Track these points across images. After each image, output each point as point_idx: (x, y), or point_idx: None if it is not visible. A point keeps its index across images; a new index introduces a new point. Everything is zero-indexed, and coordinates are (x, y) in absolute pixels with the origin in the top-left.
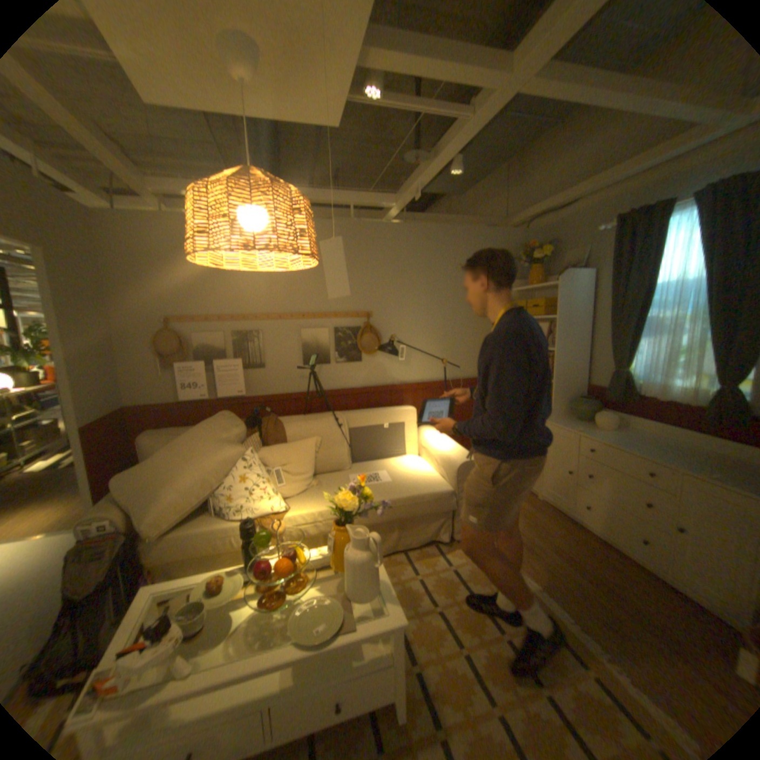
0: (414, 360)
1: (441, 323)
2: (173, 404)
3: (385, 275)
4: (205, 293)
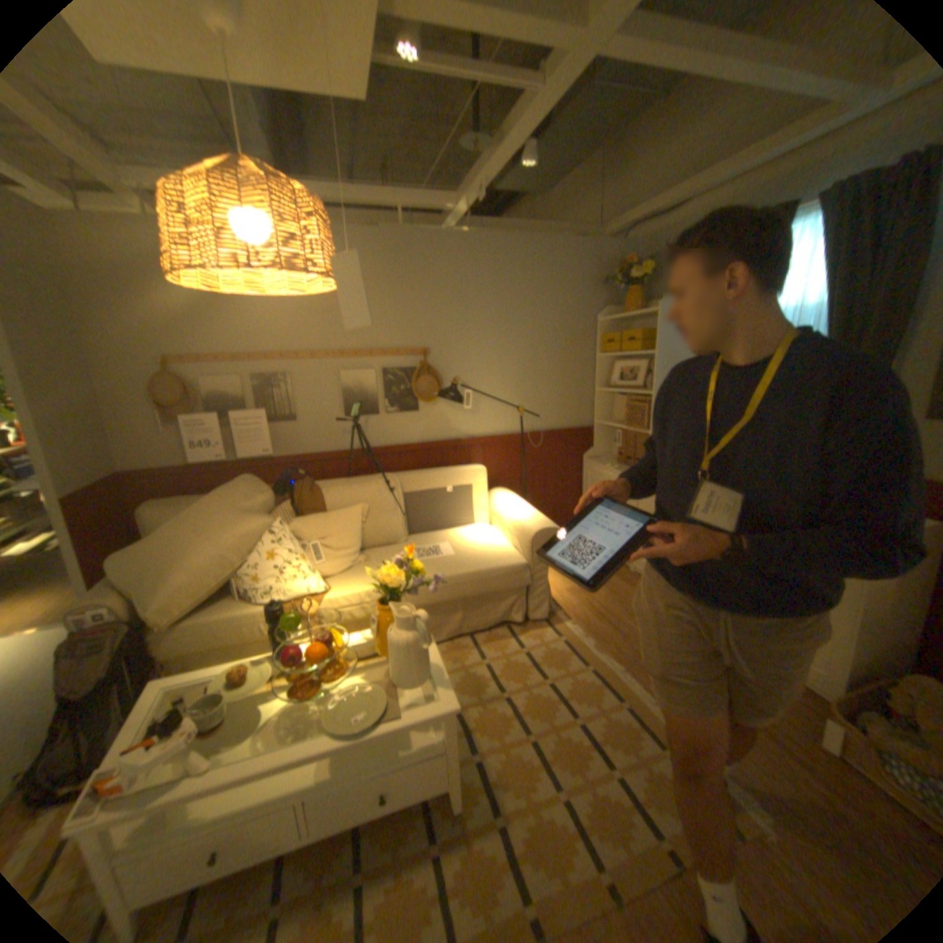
0: (484, 409)
1: (516, 361)
2: (182, 467)
3: (445, 300)
4: (212, 324)
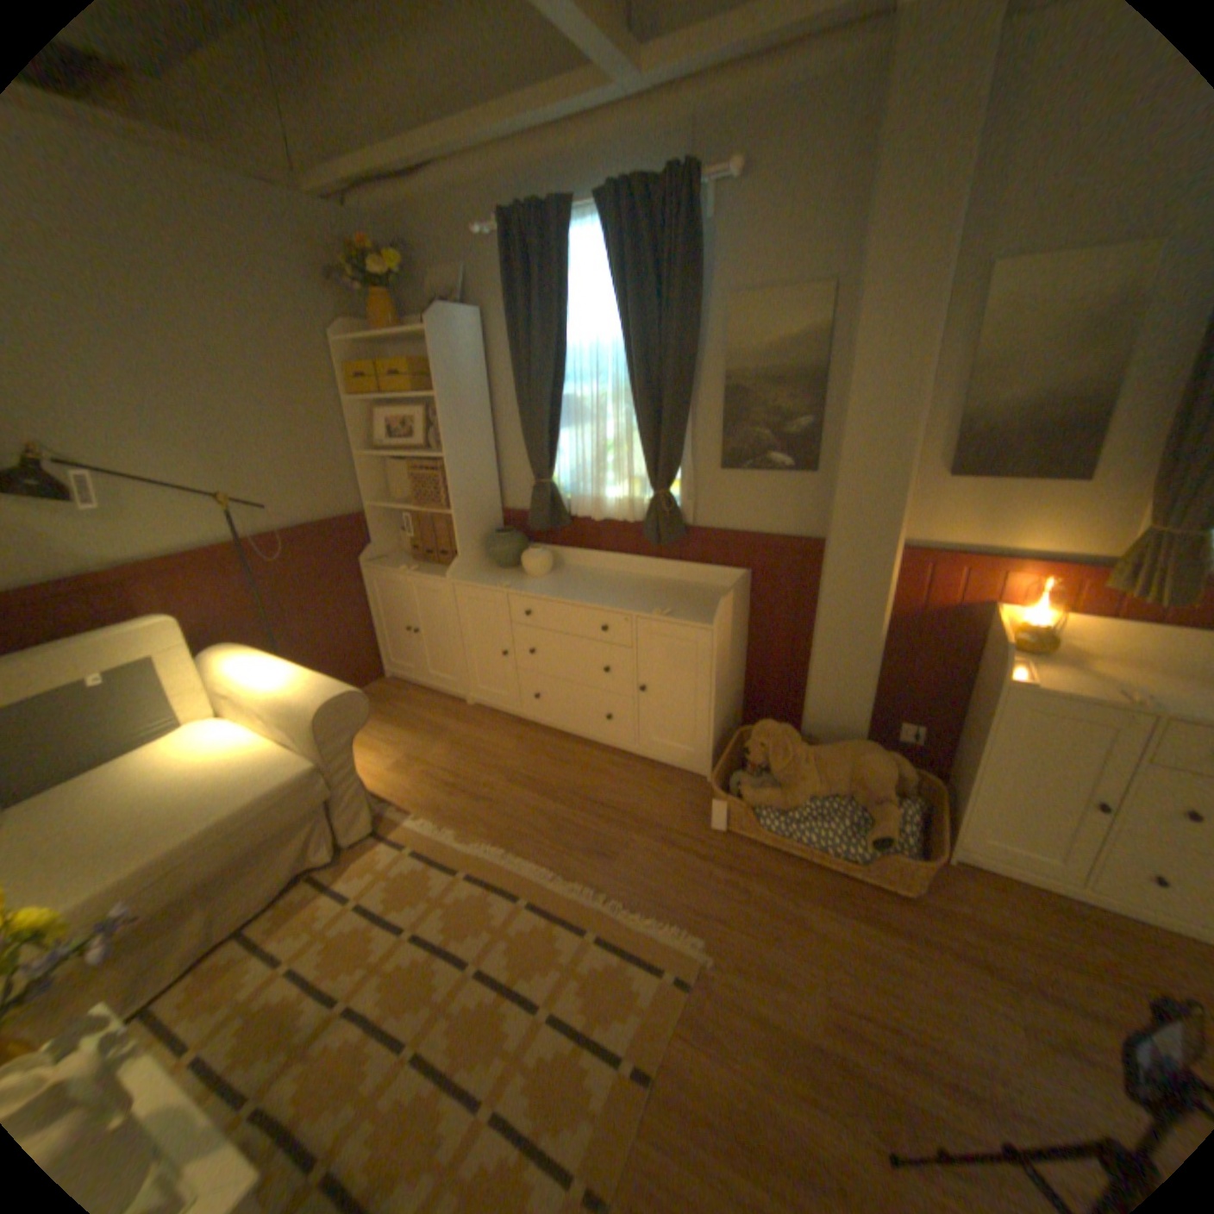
0: (136, 504)
1: (188, 408)
2: None
3: None
4: None
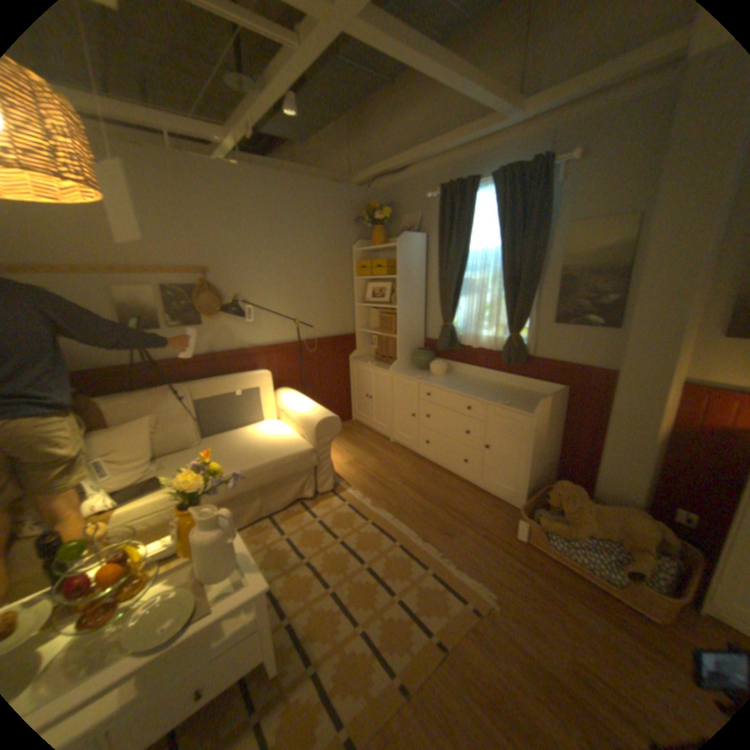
0: (266, 322)
1: (291, 282)
2: None
3: (222, 225)
4: None
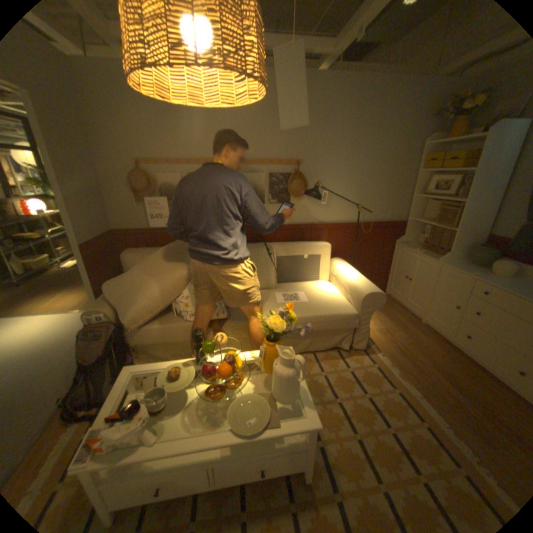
0: (333, 204)
1: (361, 172)
2: (147, 229)
3: (317, 125)
4: (165, 138)
